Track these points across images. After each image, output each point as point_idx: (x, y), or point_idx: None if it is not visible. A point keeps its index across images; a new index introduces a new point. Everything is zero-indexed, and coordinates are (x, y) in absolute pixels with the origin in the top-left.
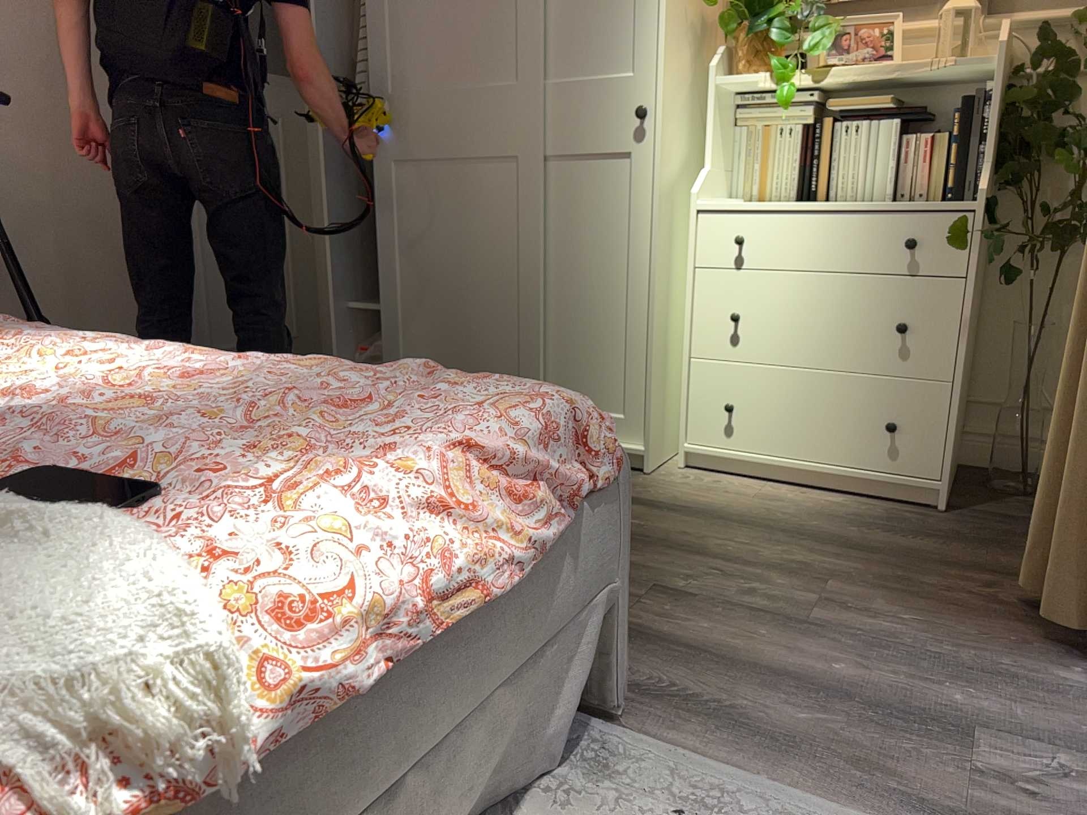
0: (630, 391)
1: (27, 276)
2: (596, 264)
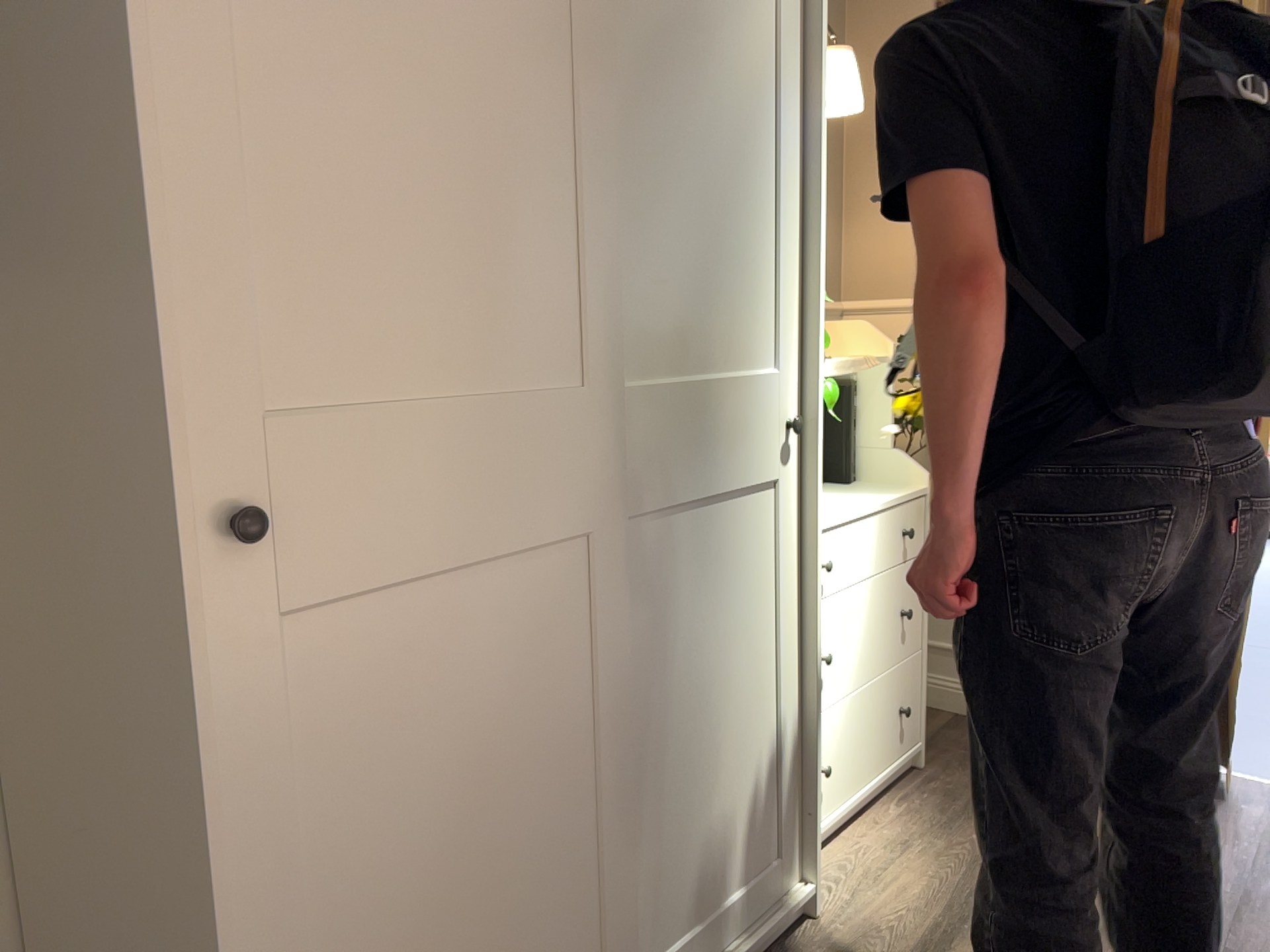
0: (785, 818)
1: None
2: (748, 655)
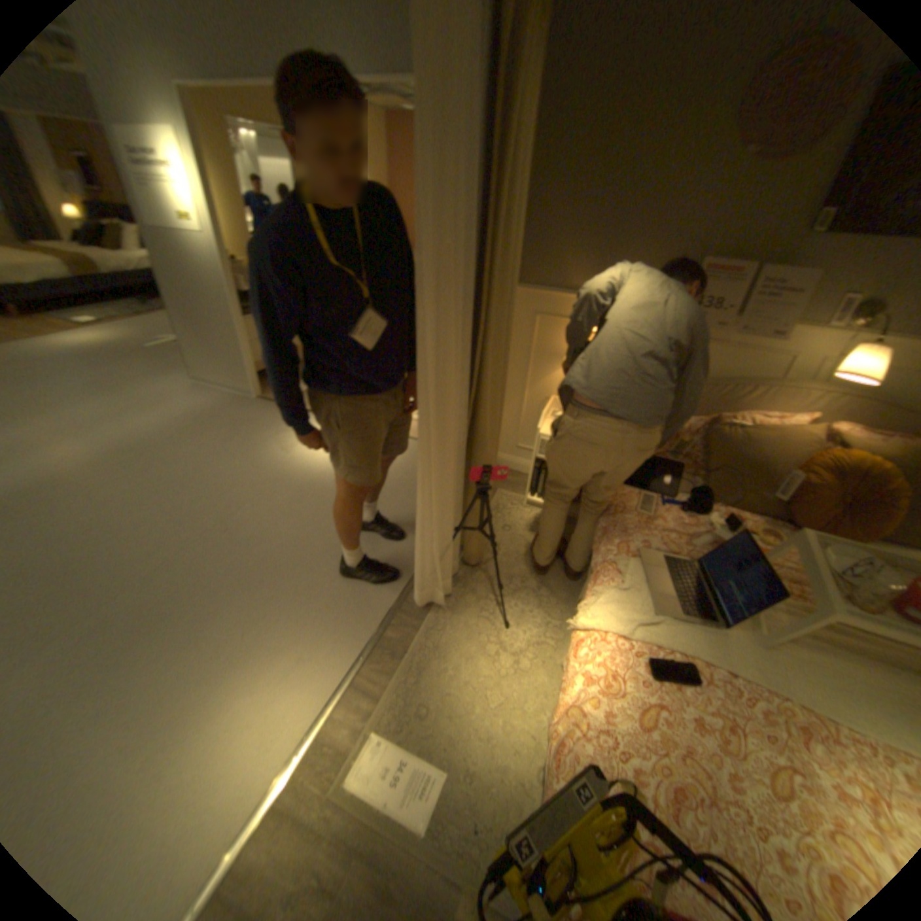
0: None
1: None
2: None
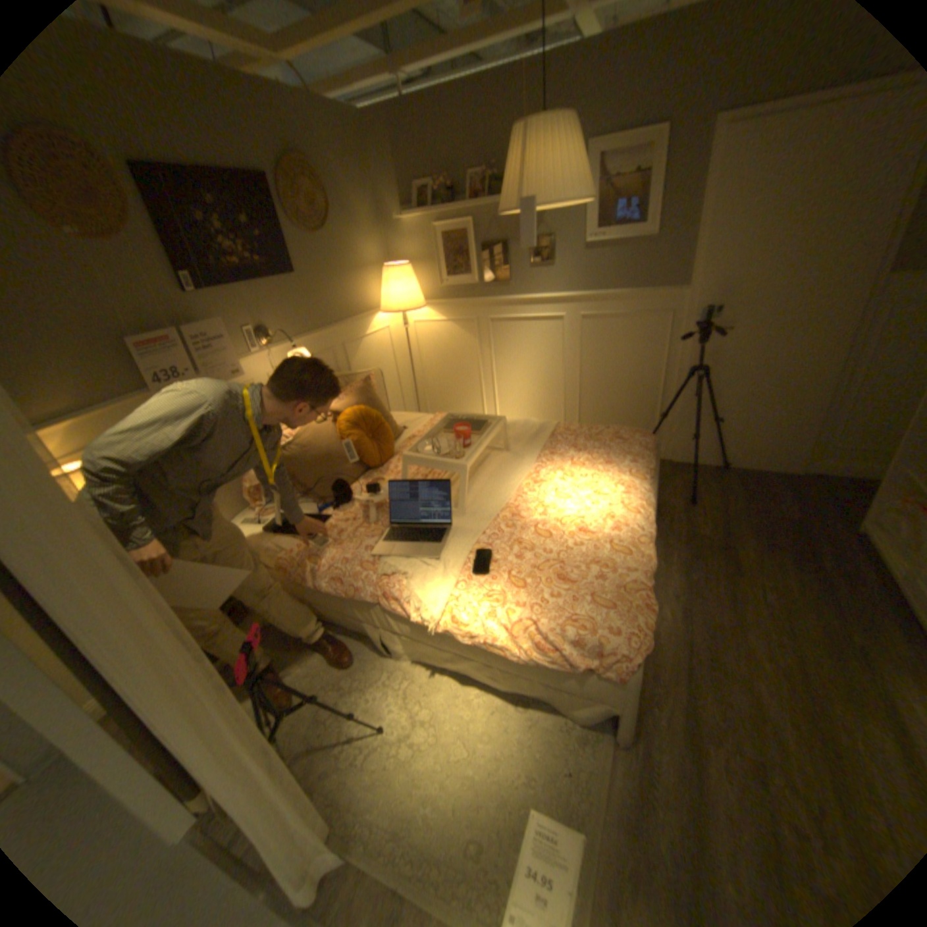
0: None
1: (728, 396)
2: None
